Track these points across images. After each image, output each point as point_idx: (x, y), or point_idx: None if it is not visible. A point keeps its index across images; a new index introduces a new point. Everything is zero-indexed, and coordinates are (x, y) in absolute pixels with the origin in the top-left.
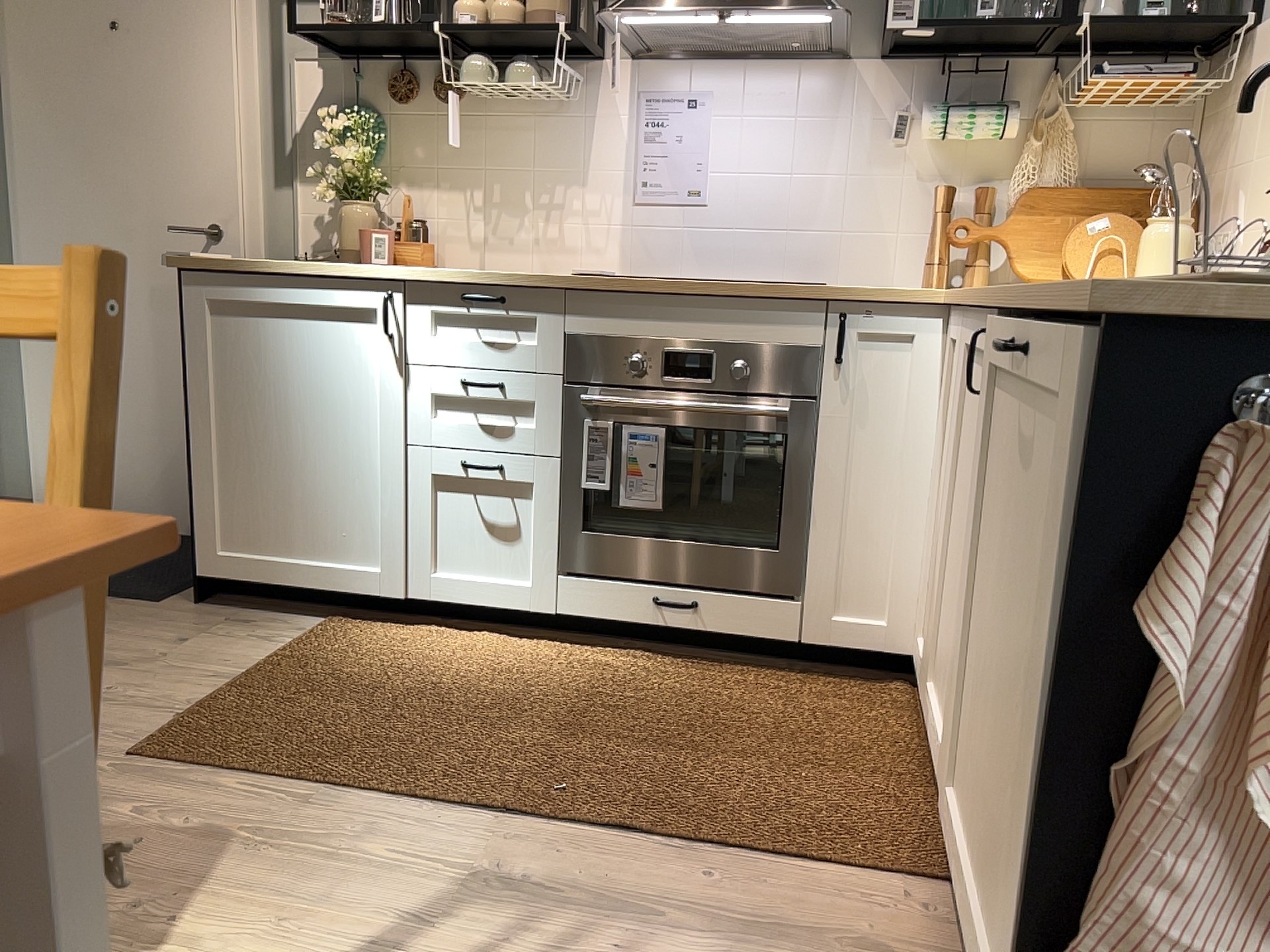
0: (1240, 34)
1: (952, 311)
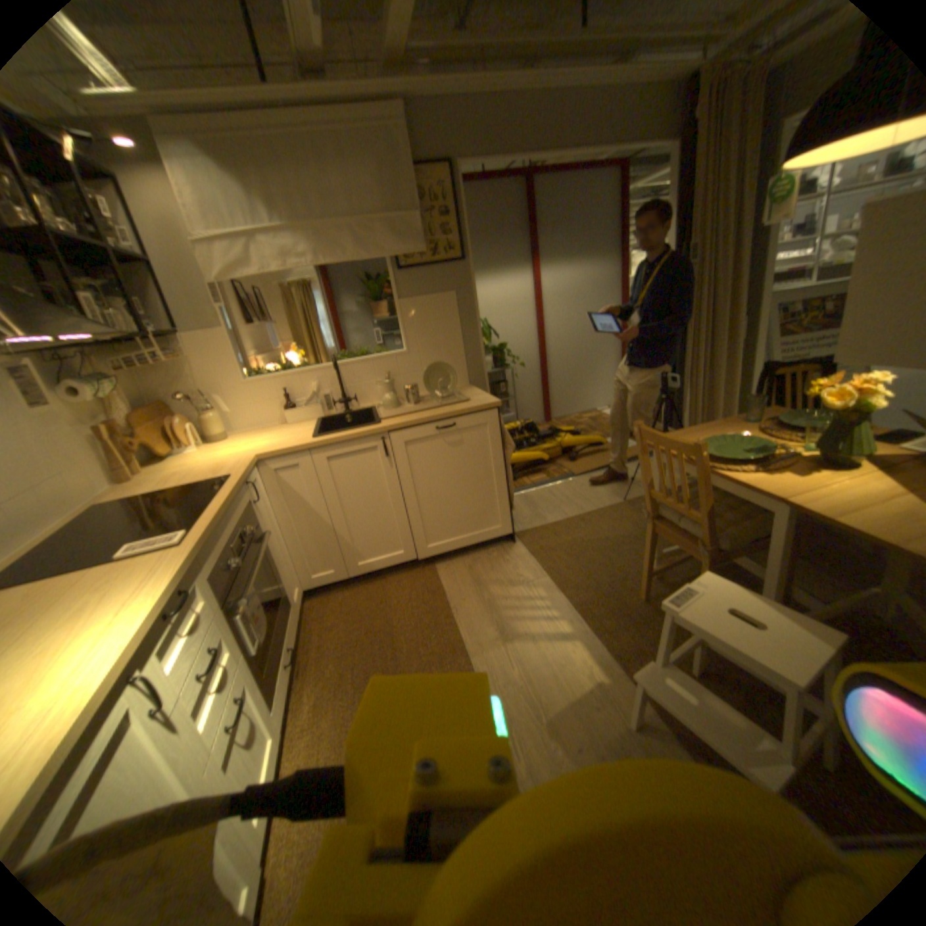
0: (159, 331)
1: (264, 457)
